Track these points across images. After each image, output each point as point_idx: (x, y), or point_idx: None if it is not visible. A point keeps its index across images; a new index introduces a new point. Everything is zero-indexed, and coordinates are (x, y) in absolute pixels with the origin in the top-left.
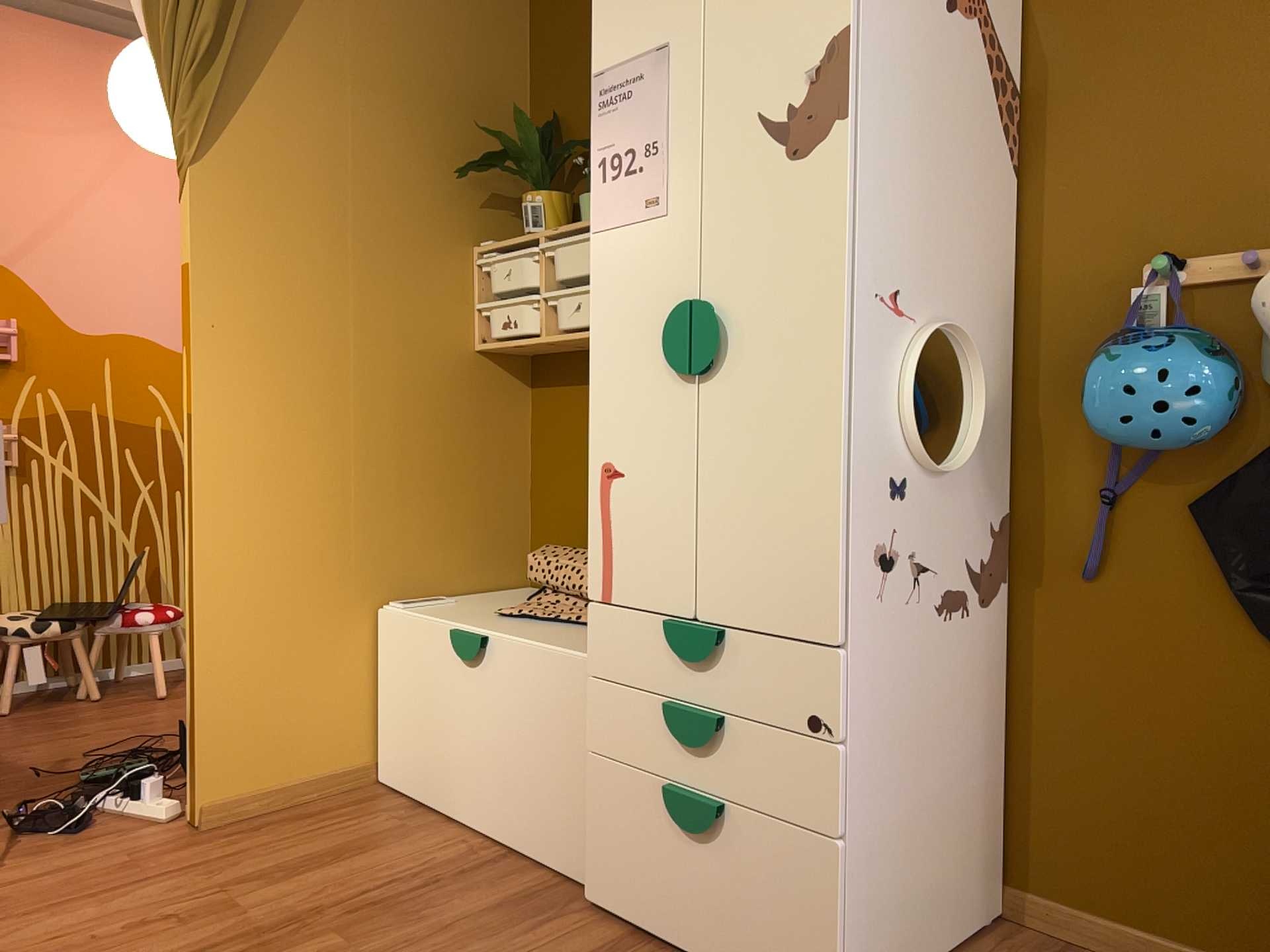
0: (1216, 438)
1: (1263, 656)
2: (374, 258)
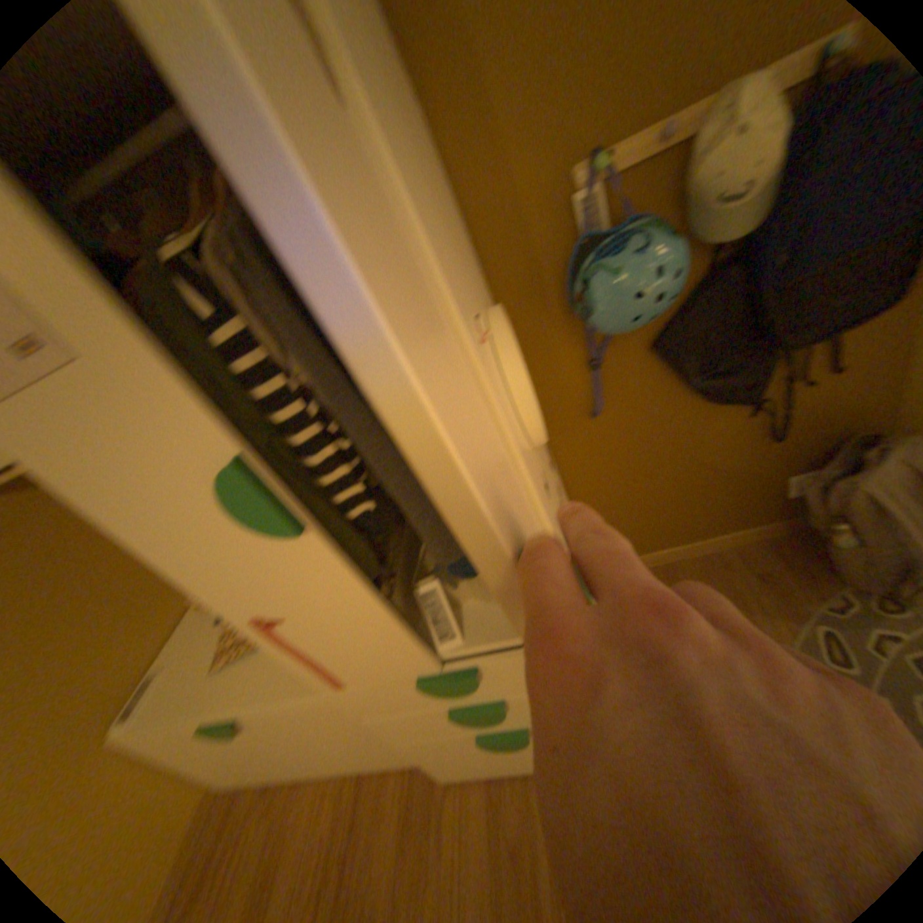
0: (675, 298)
1: (705, 410)
2: None
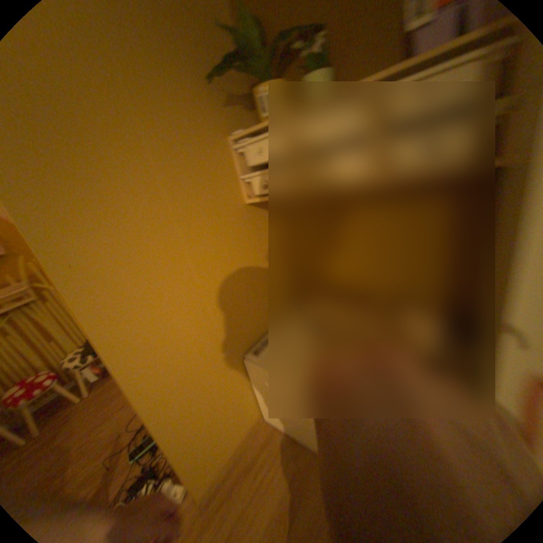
0: None
1: None
2: (171, 164)
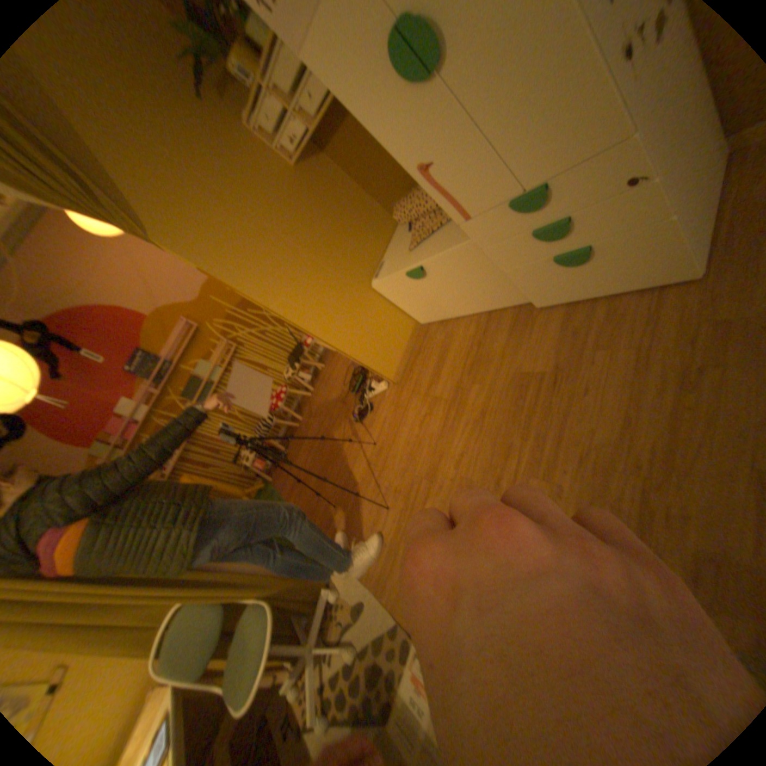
0: None
1: None
2: (226, 179)
